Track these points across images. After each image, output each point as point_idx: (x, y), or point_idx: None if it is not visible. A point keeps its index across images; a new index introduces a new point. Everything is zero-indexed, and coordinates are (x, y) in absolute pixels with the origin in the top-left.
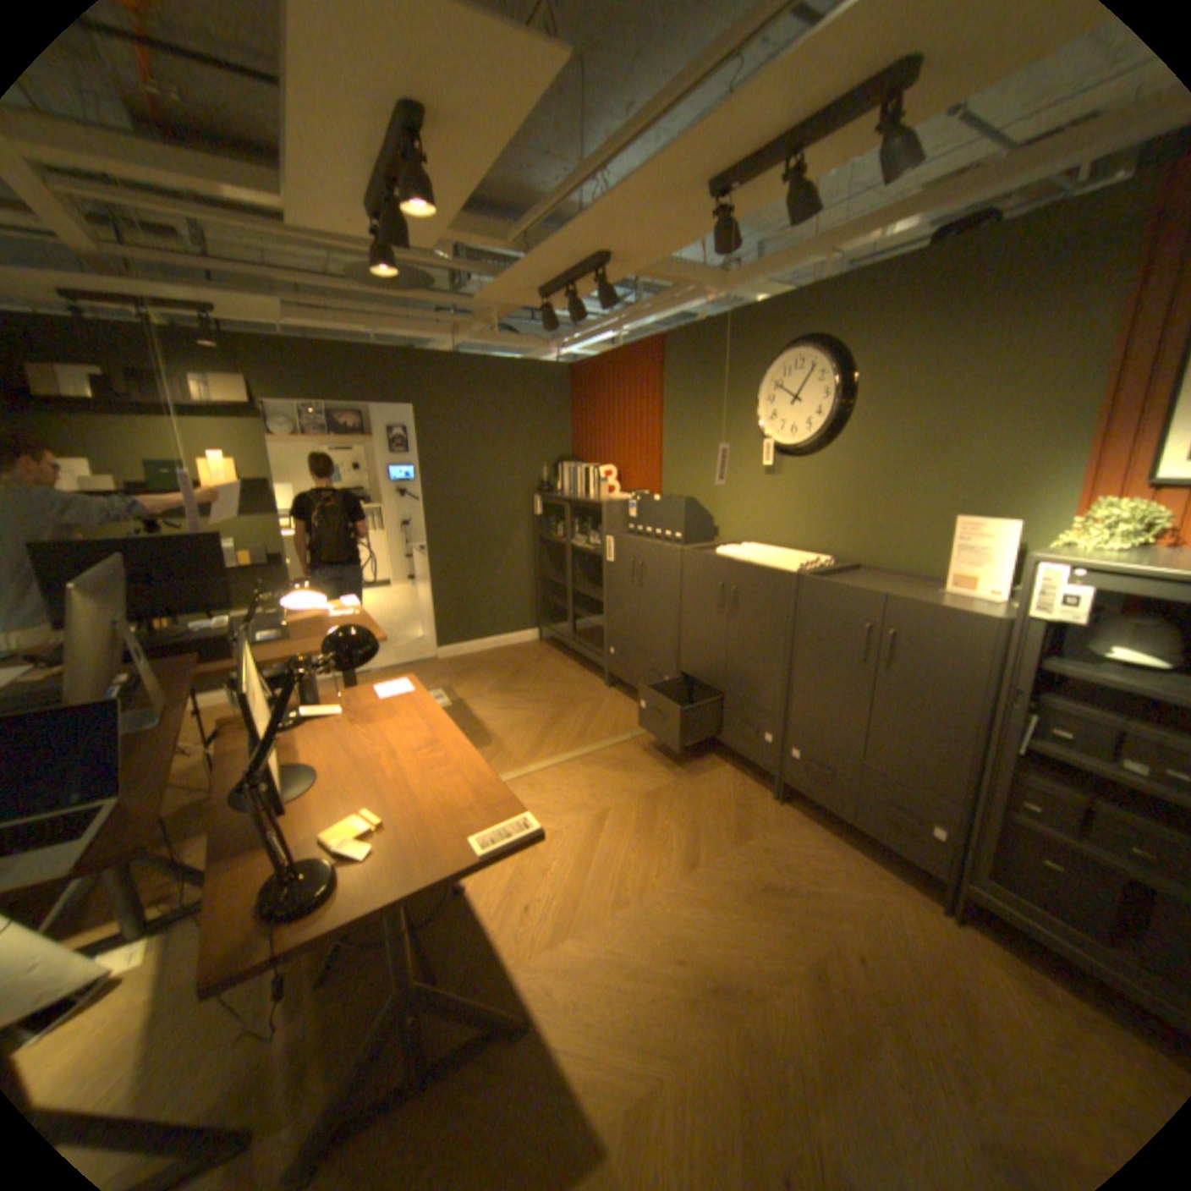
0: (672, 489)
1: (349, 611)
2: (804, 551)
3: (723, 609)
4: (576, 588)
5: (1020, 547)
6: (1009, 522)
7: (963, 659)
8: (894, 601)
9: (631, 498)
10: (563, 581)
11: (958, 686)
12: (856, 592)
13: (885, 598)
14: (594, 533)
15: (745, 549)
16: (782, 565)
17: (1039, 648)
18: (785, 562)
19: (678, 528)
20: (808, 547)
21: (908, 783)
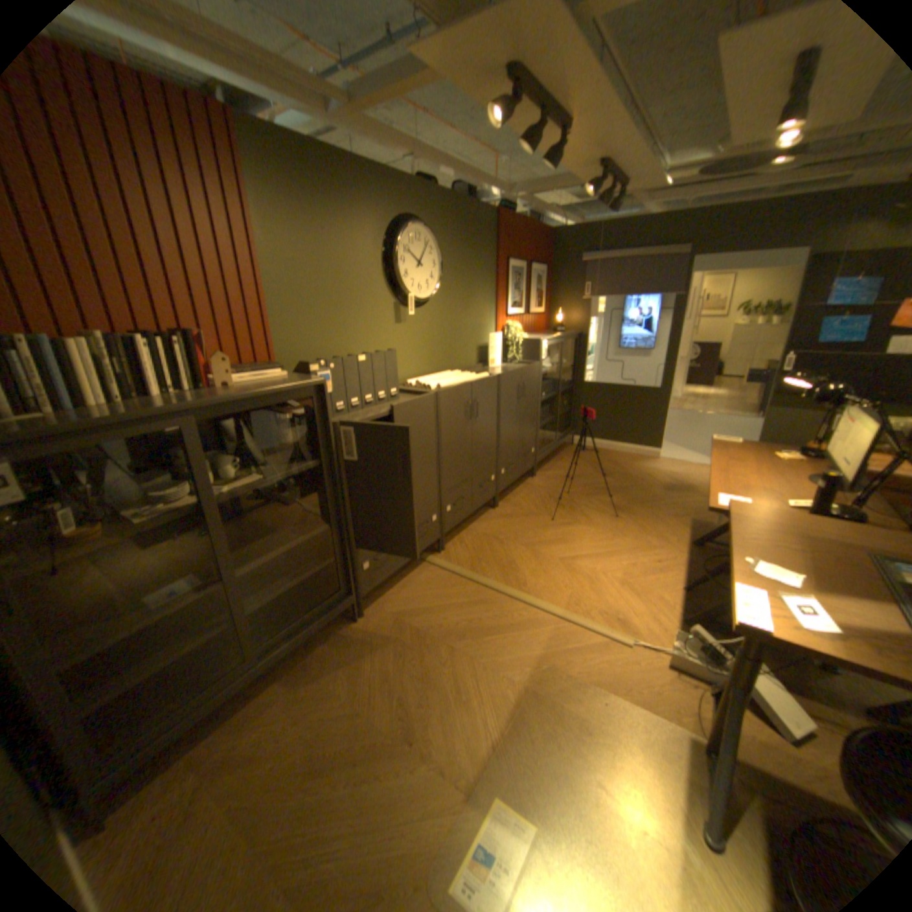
0: (292, 353)
1: (765, 576)
2: (425, 375)
3: (469, 421)
4: (231, 574)
5: (501, 343)
6: (499, 334)
7: (535, 382)
8: (523, 370)
9: (318, 369)
10: (161, 609)
11: (534, 393)
12: (515, 373)
13: (521, 371)
14: (207, 464)
15: (433, 381)
16: (480, 376)
17: (542, 369)
18: (469, 376)
19: (393, 383)
20: (427, 372)
21: (527, 441)
